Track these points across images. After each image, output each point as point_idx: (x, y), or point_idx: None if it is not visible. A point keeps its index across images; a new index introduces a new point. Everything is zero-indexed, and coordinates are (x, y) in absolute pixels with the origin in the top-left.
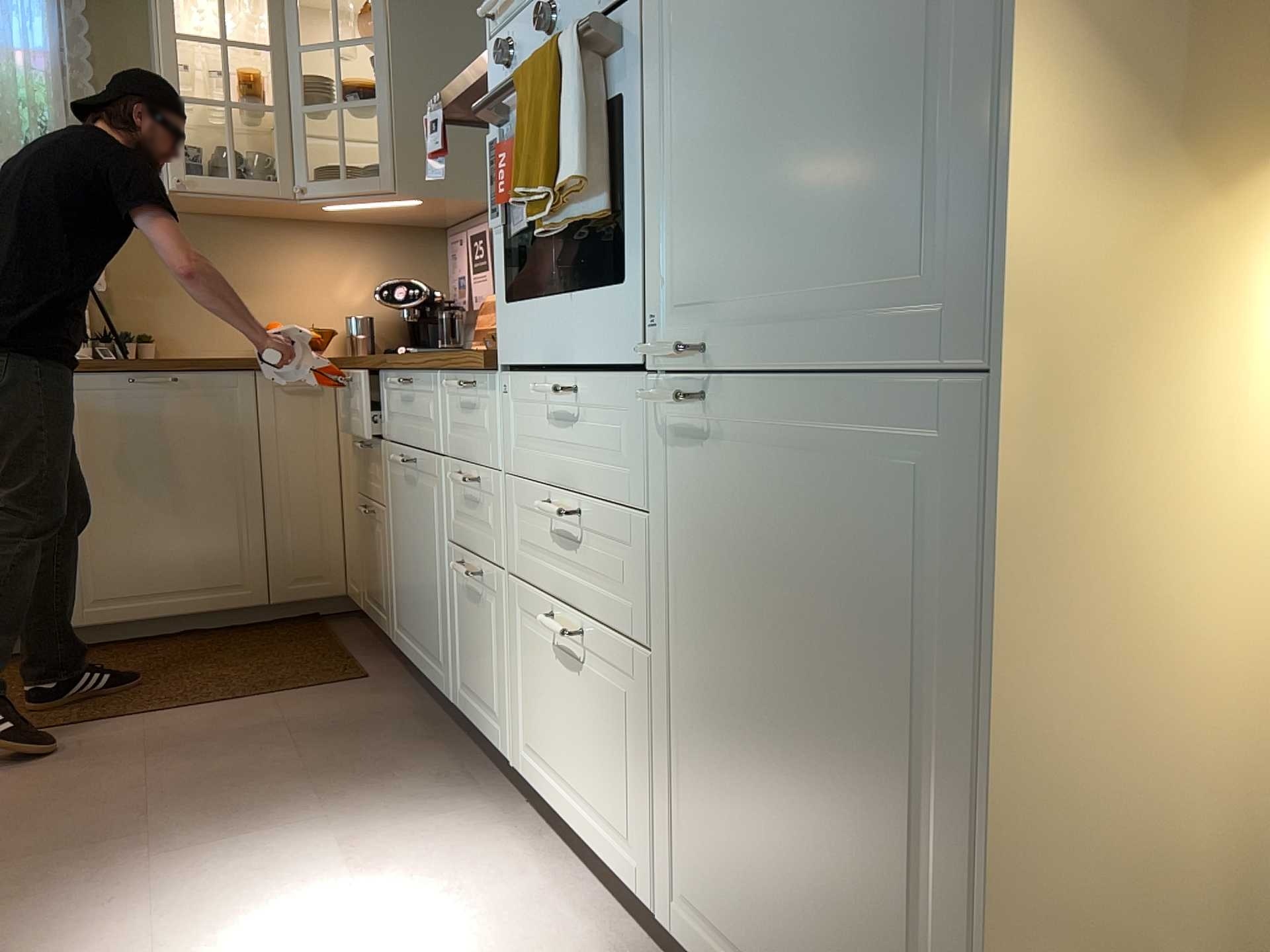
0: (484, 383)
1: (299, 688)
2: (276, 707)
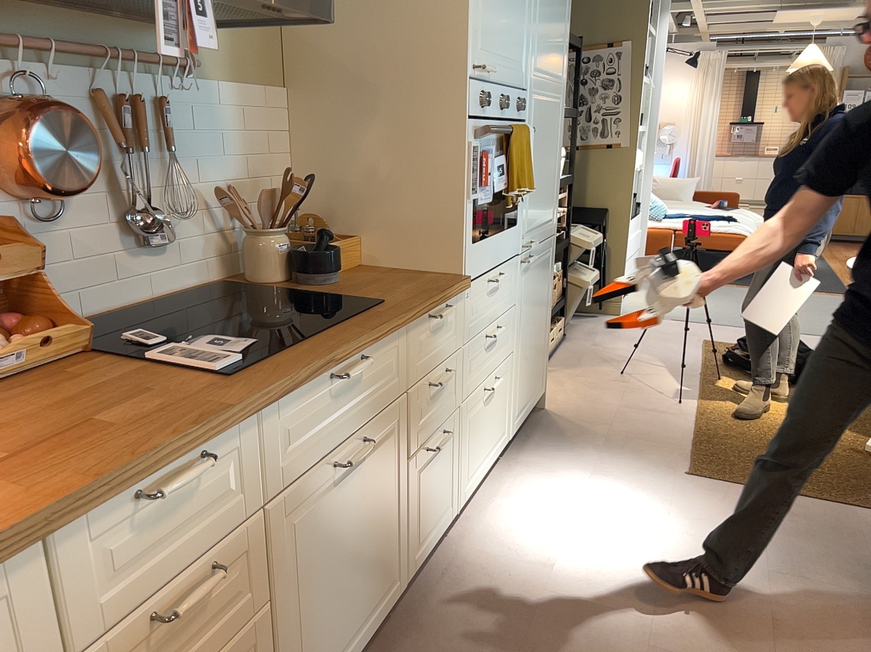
0: (452, 301)
1: None
2: None
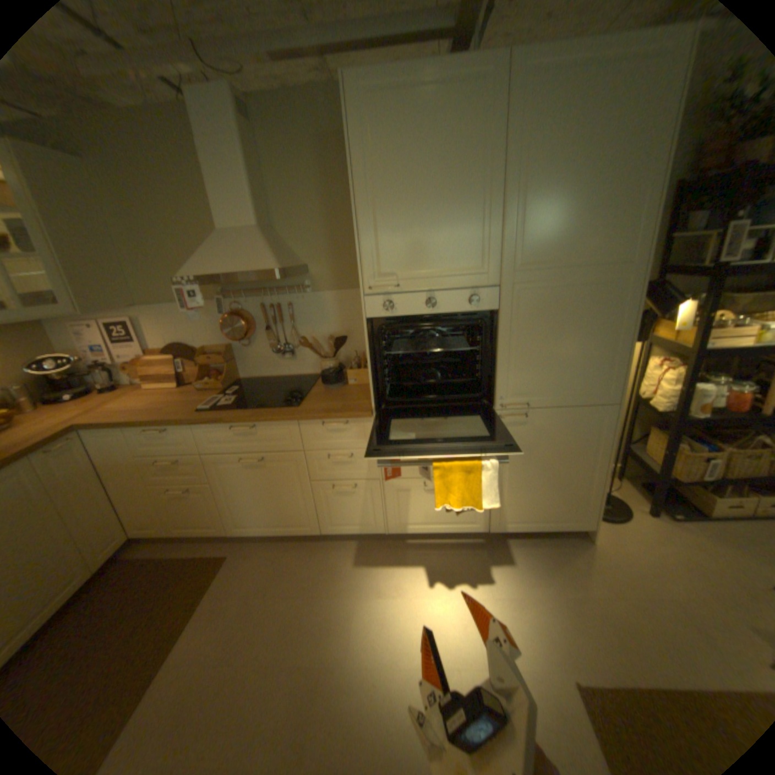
0: (356, 421)
1: (206, 586)
2: (220, 599)
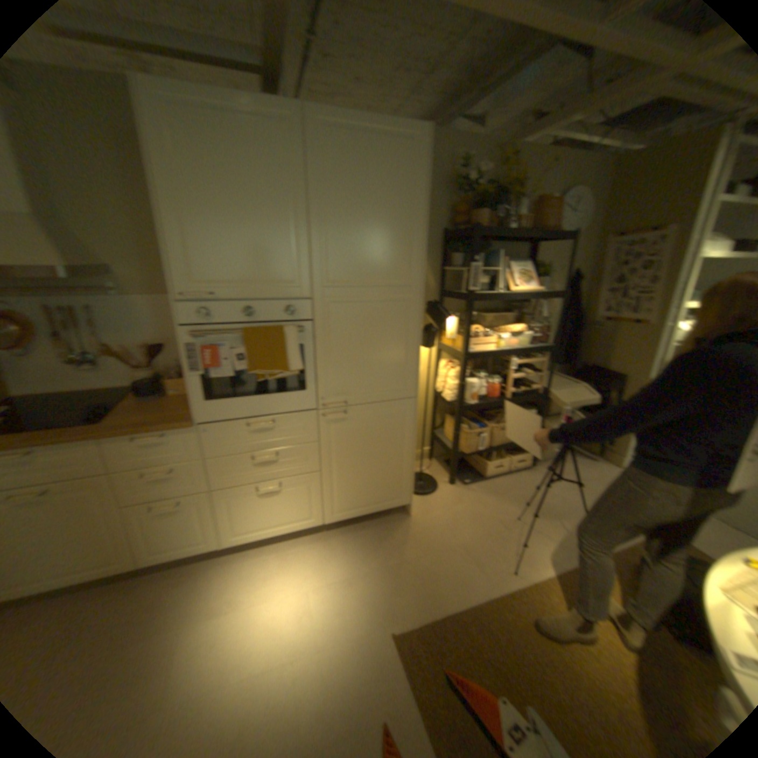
0: (171, 434)
1: None
2: None
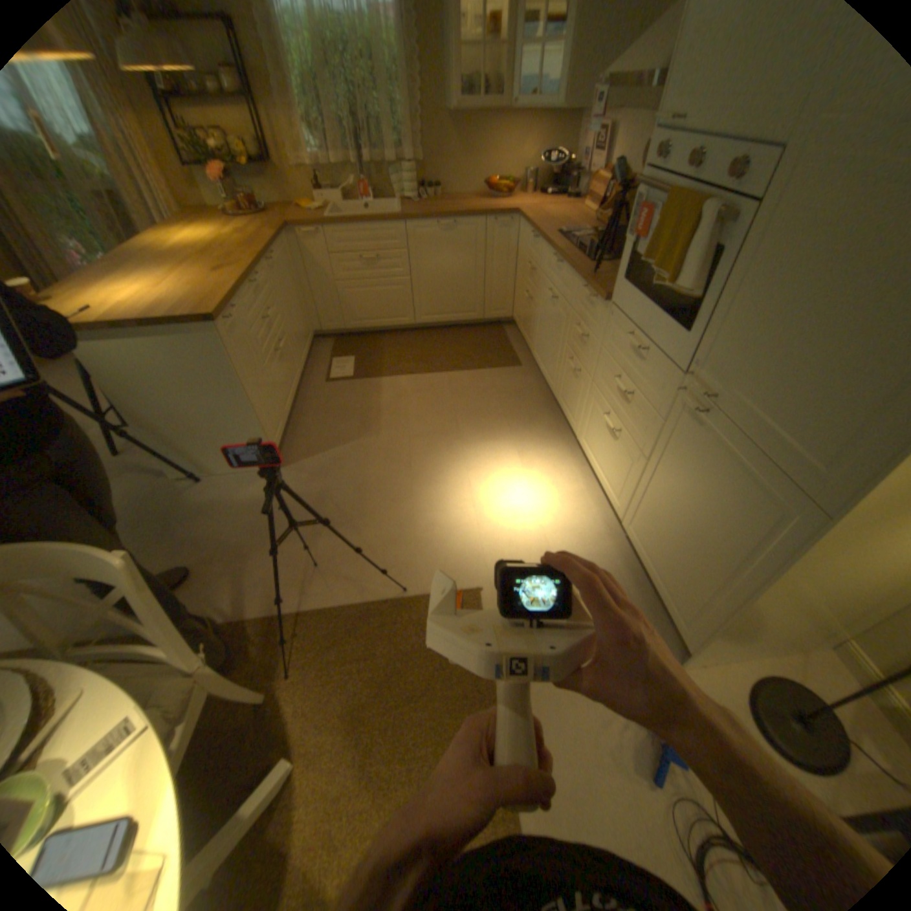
0: (599, 301)
1: (495, 367)
2: (489, 377)
